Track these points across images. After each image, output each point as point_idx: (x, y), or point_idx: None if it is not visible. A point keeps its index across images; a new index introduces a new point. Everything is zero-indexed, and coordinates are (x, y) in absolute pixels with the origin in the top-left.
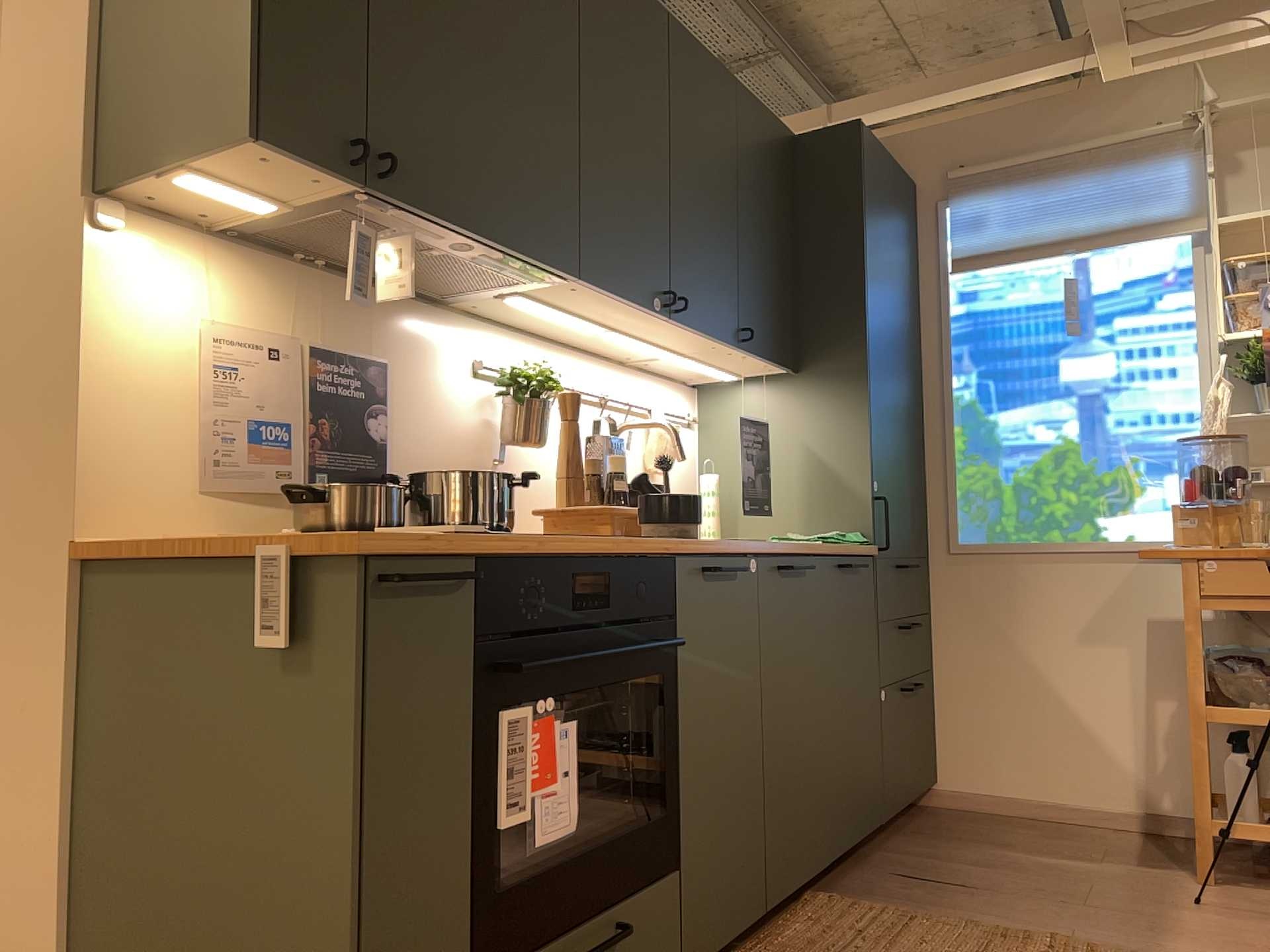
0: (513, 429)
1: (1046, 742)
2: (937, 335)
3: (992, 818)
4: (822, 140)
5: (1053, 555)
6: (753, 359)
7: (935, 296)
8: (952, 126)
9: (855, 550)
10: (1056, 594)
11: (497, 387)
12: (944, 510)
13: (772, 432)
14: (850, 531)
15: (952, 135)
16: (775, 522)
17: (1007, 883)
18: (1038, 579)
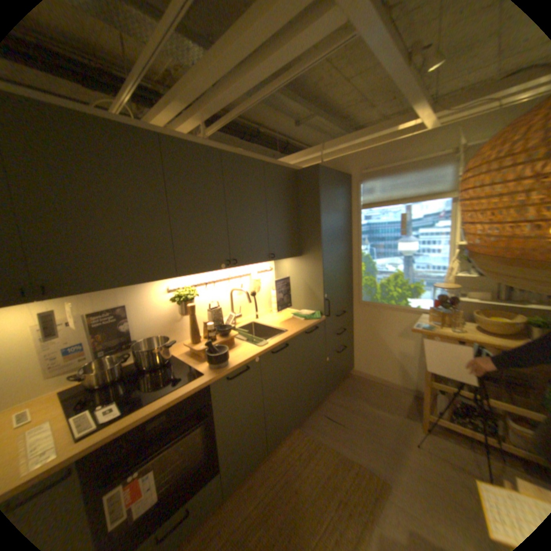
0: (181, 311)
1: (386, 364)
2: (357, 231)
3: (367, 384)
4: (306, 172)
5: (392, 309)
6: (280, 259)
7: (357, 216)
8: (364, 151)
9: (313, 323)
10: (392, 321)
11: (172, 300)
12: (357, 289)
13: (294, 274)
14: (316, 310)
15: (364, 154)
16: (295, 303)
17: (358, 427)
18: (386, 315)
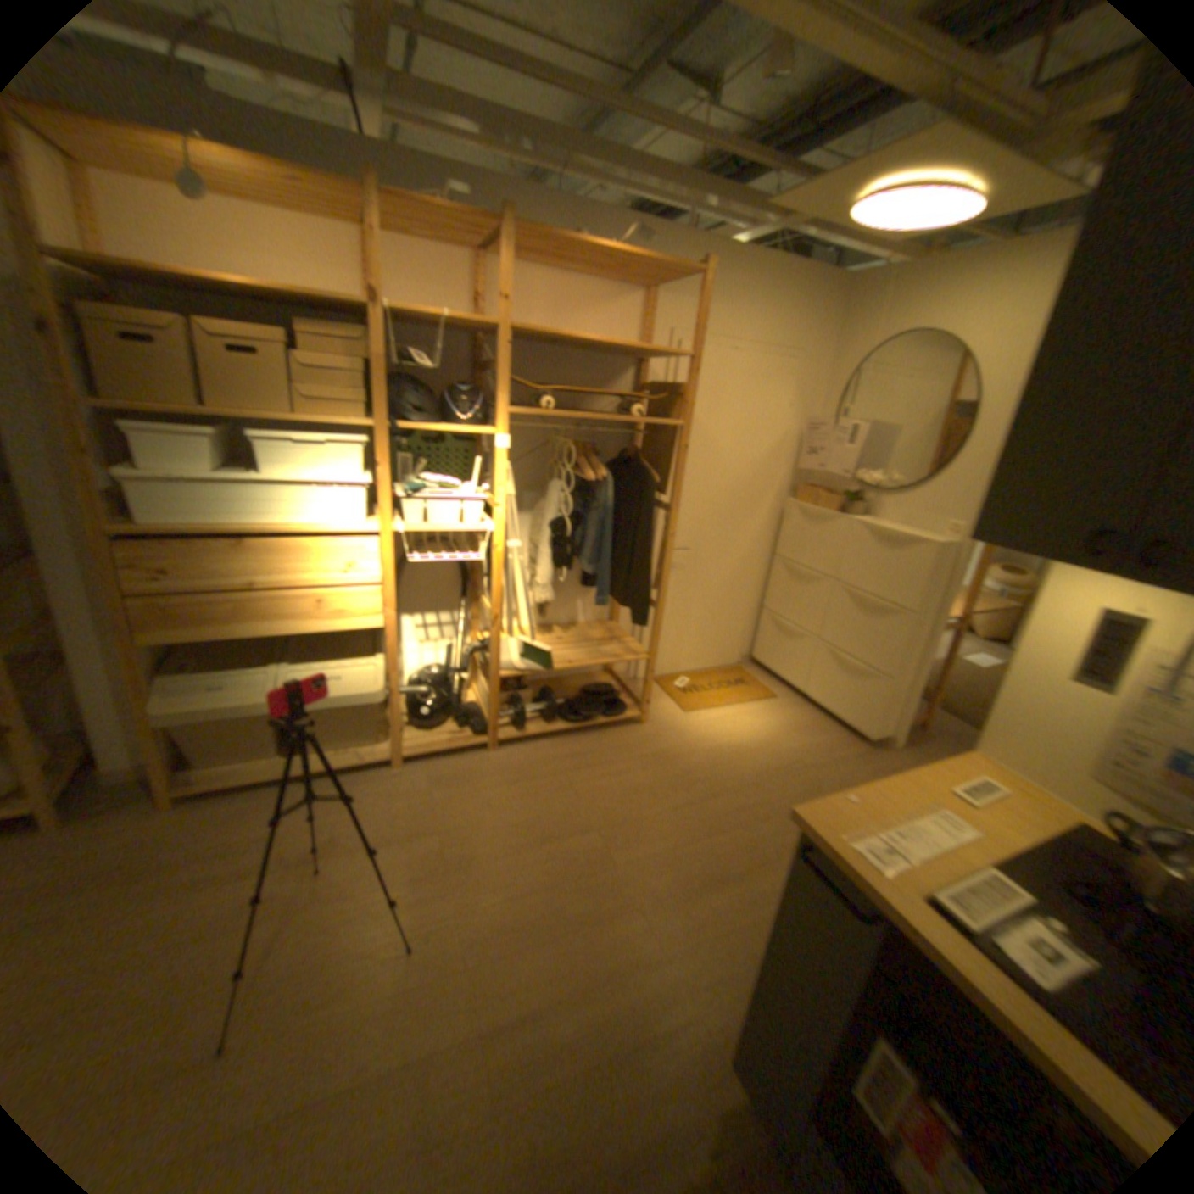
0: None
1: None
2: None
3: None
4: None
5: None
6: None
7: None
8: None
9: None
10: None
11: None
12: None
13: None
14: None
15: None
16: None
17: None
18: None
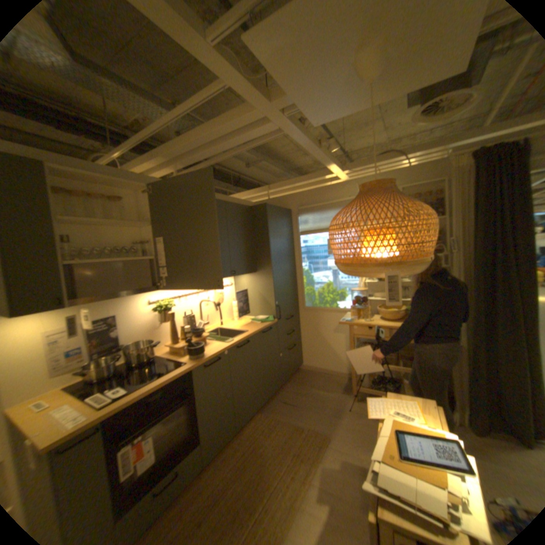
0: (160, 319)
1: (326, 356)
2: (297, 252)
3: (313, 375)
4: (256, 208)
5: (327, 311)
6: (239, 275)
7: (296, 241)
8: (299, 193)
9: (267, 324)
10: (327, 320)
11: (153, 310)
12: (301, 298)
13: (250, 288)
14: (269, 315)
15: (299, 196)
16: (252, 311)
17: (306, 405)
18: (323, 317)
